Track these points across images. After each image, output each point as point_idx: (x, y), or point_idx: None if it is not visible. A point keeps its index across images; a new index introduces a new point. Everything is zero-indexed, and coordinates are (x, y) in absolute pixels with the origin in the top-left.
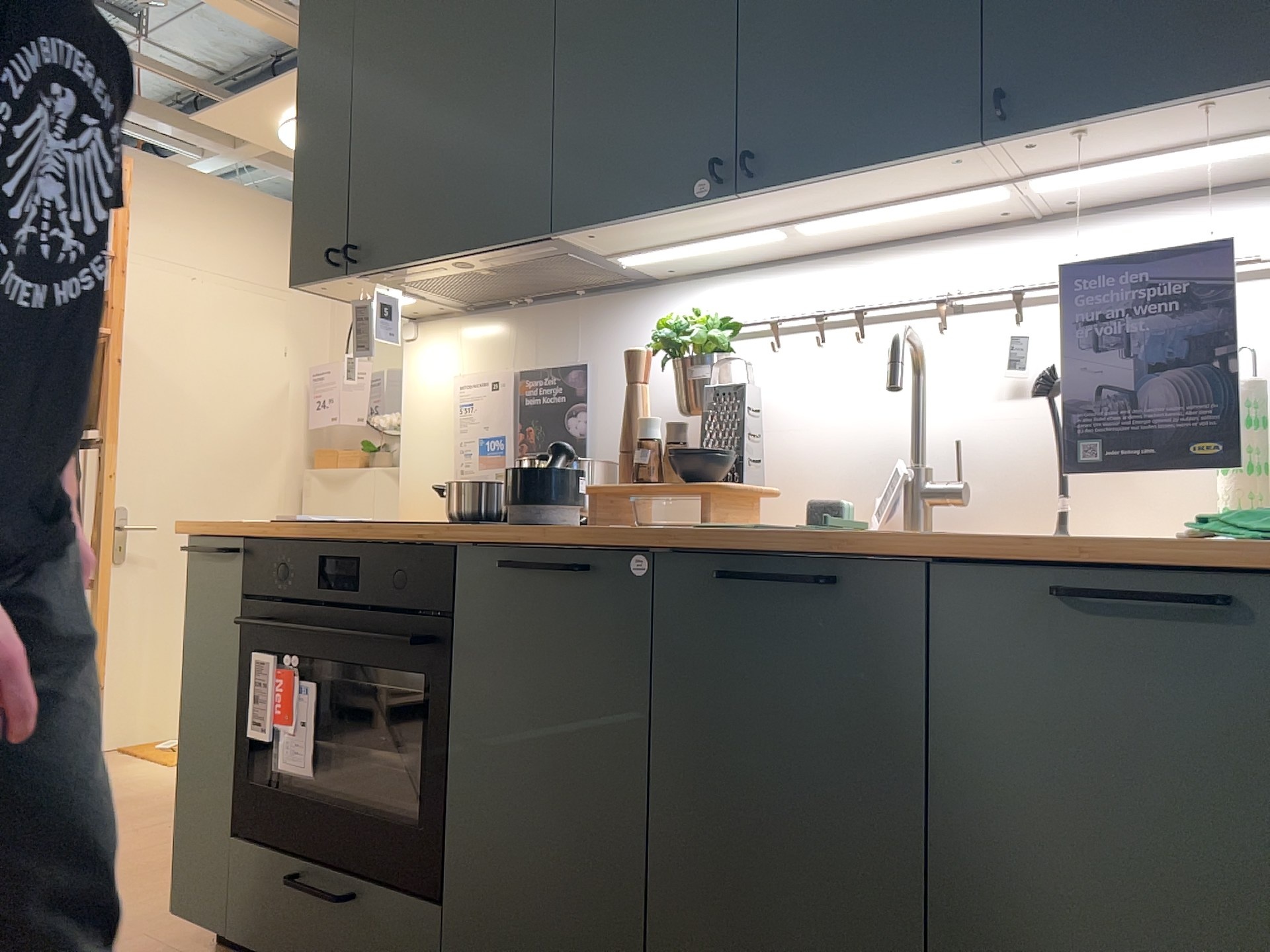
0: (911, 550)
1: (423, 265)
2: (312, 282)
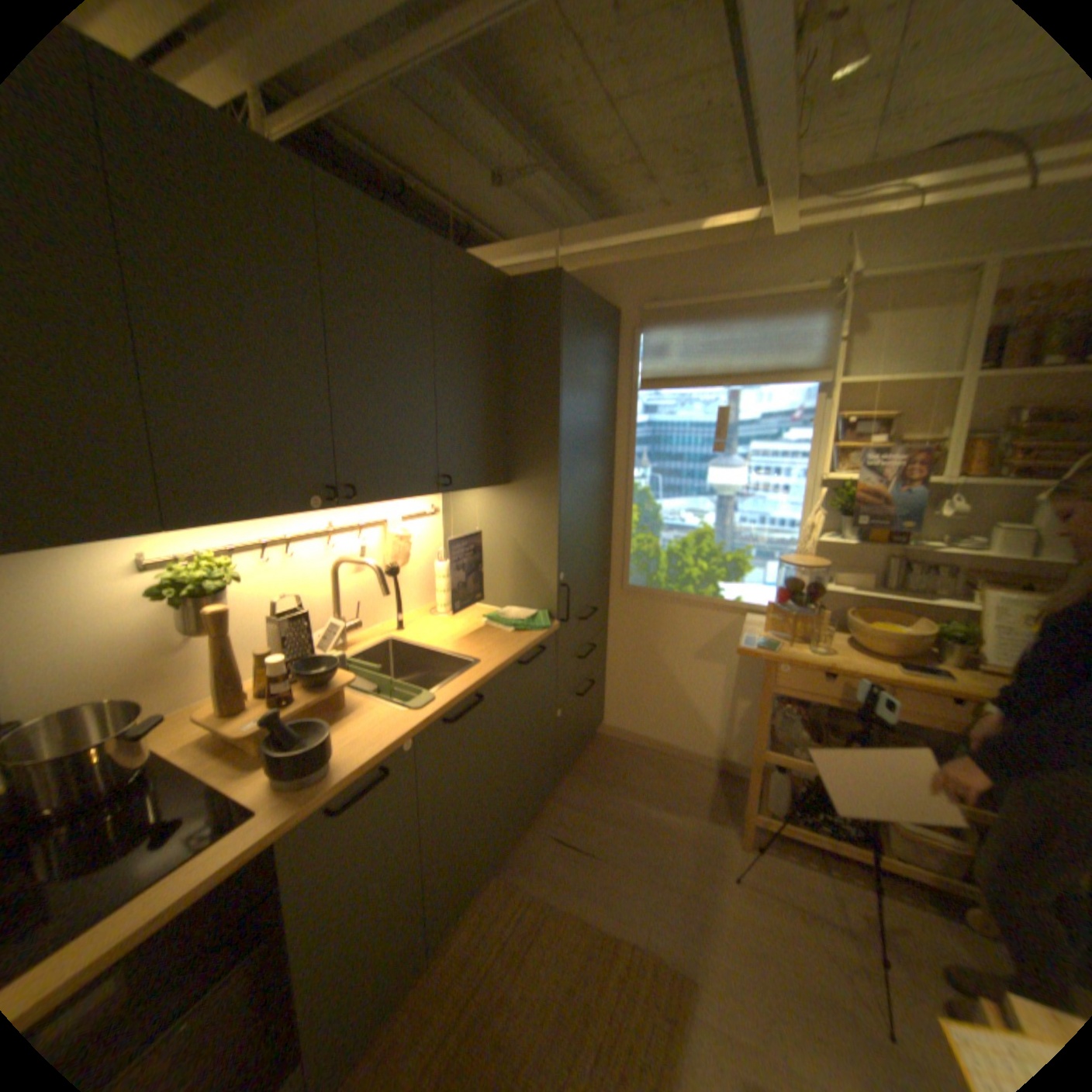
0: (496, 672)
1: None
2: None
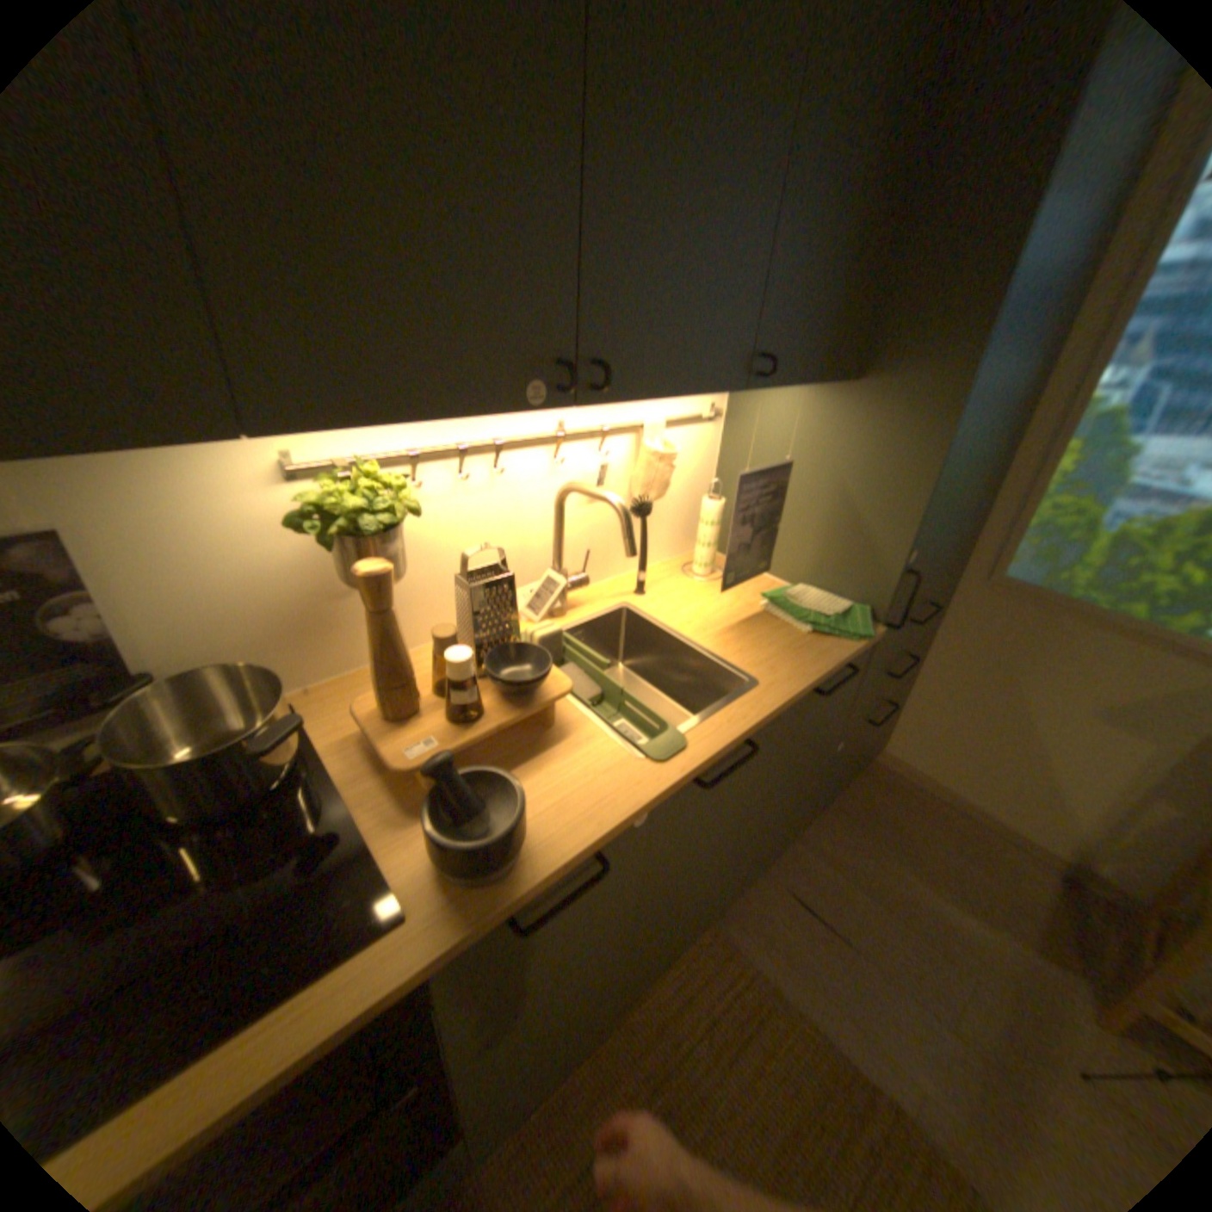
0: (785, 709)
1: None
2: None
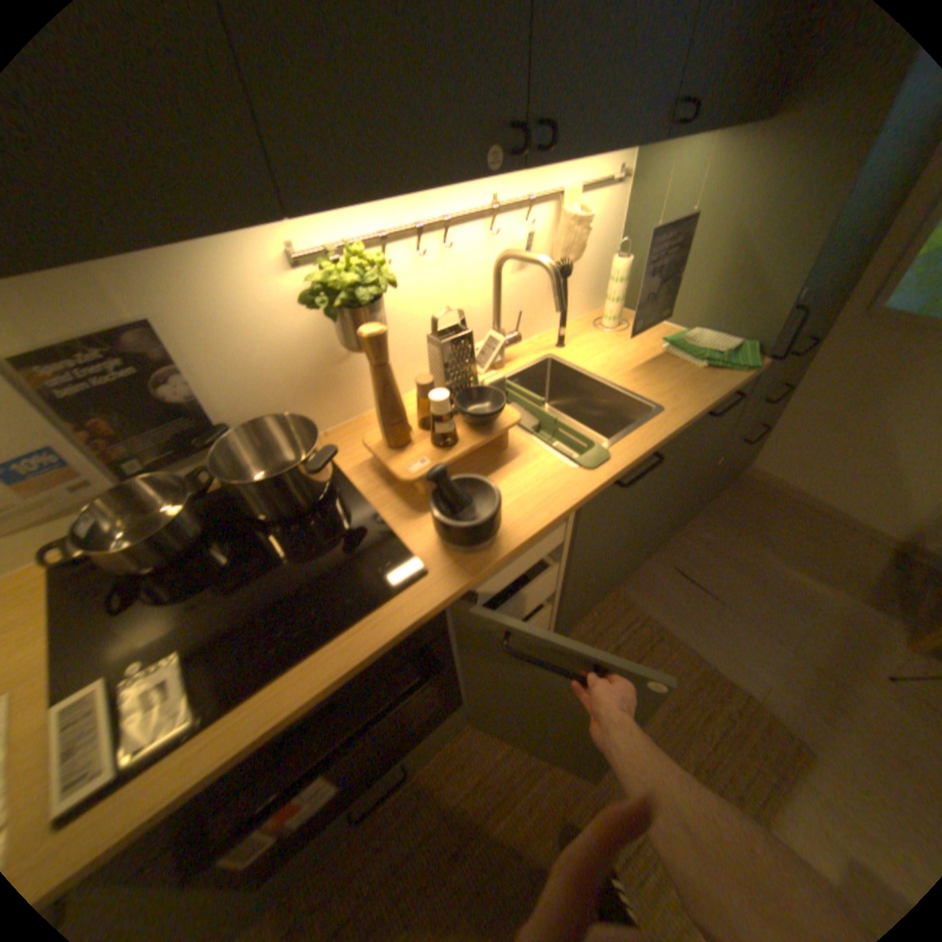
0: (685, 427)
1: None
2: None
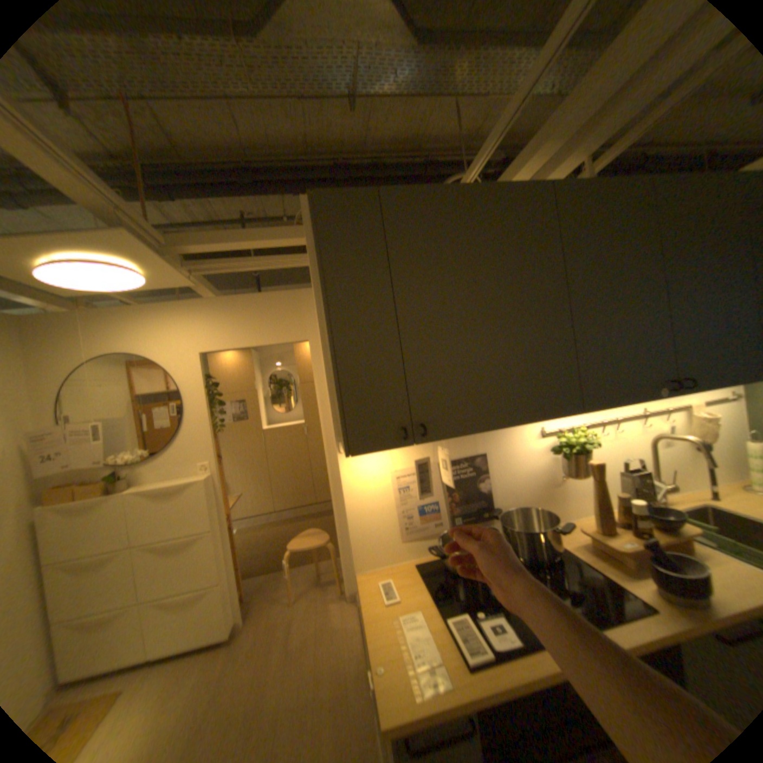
0: None
1: (476, 431)
2: (368, 449)
